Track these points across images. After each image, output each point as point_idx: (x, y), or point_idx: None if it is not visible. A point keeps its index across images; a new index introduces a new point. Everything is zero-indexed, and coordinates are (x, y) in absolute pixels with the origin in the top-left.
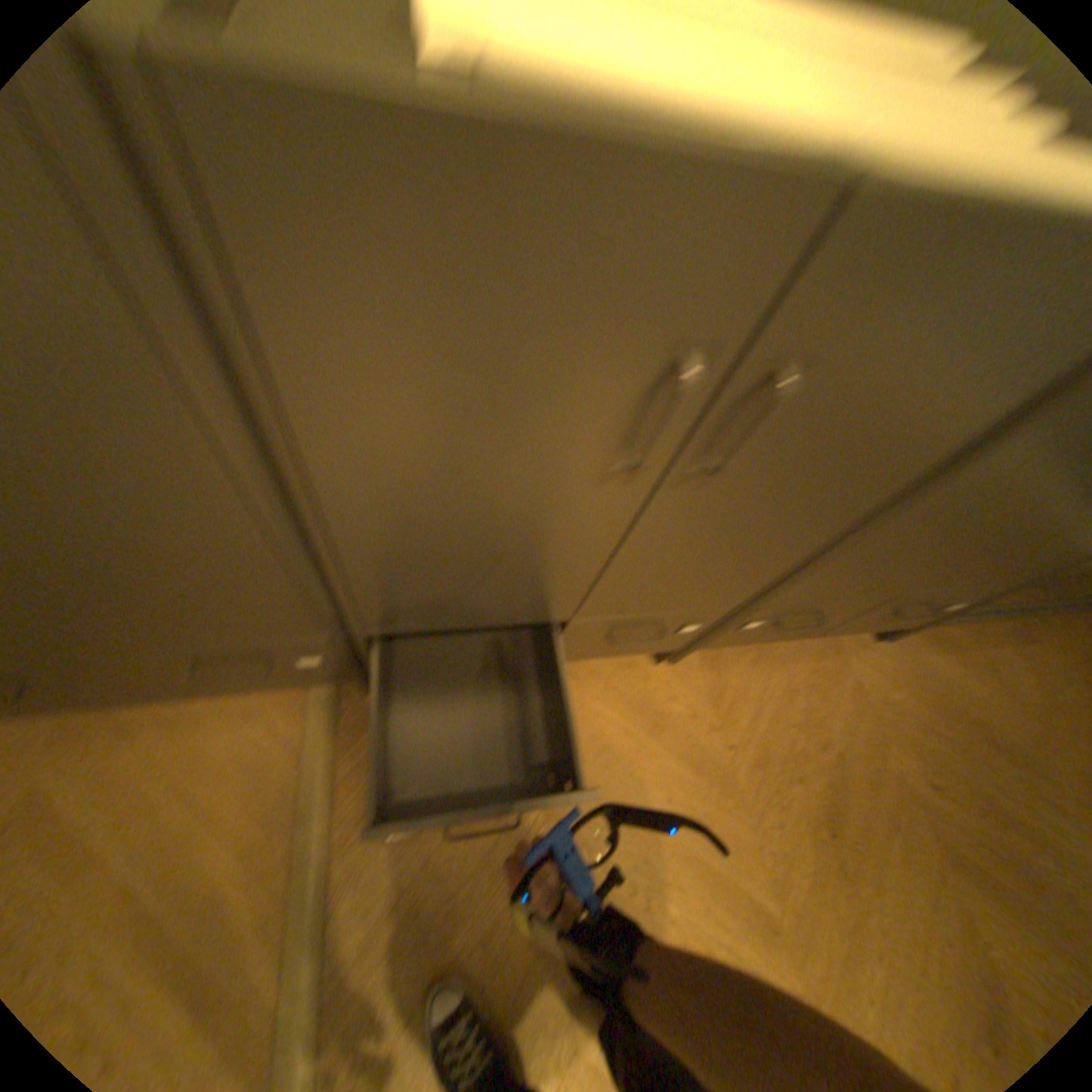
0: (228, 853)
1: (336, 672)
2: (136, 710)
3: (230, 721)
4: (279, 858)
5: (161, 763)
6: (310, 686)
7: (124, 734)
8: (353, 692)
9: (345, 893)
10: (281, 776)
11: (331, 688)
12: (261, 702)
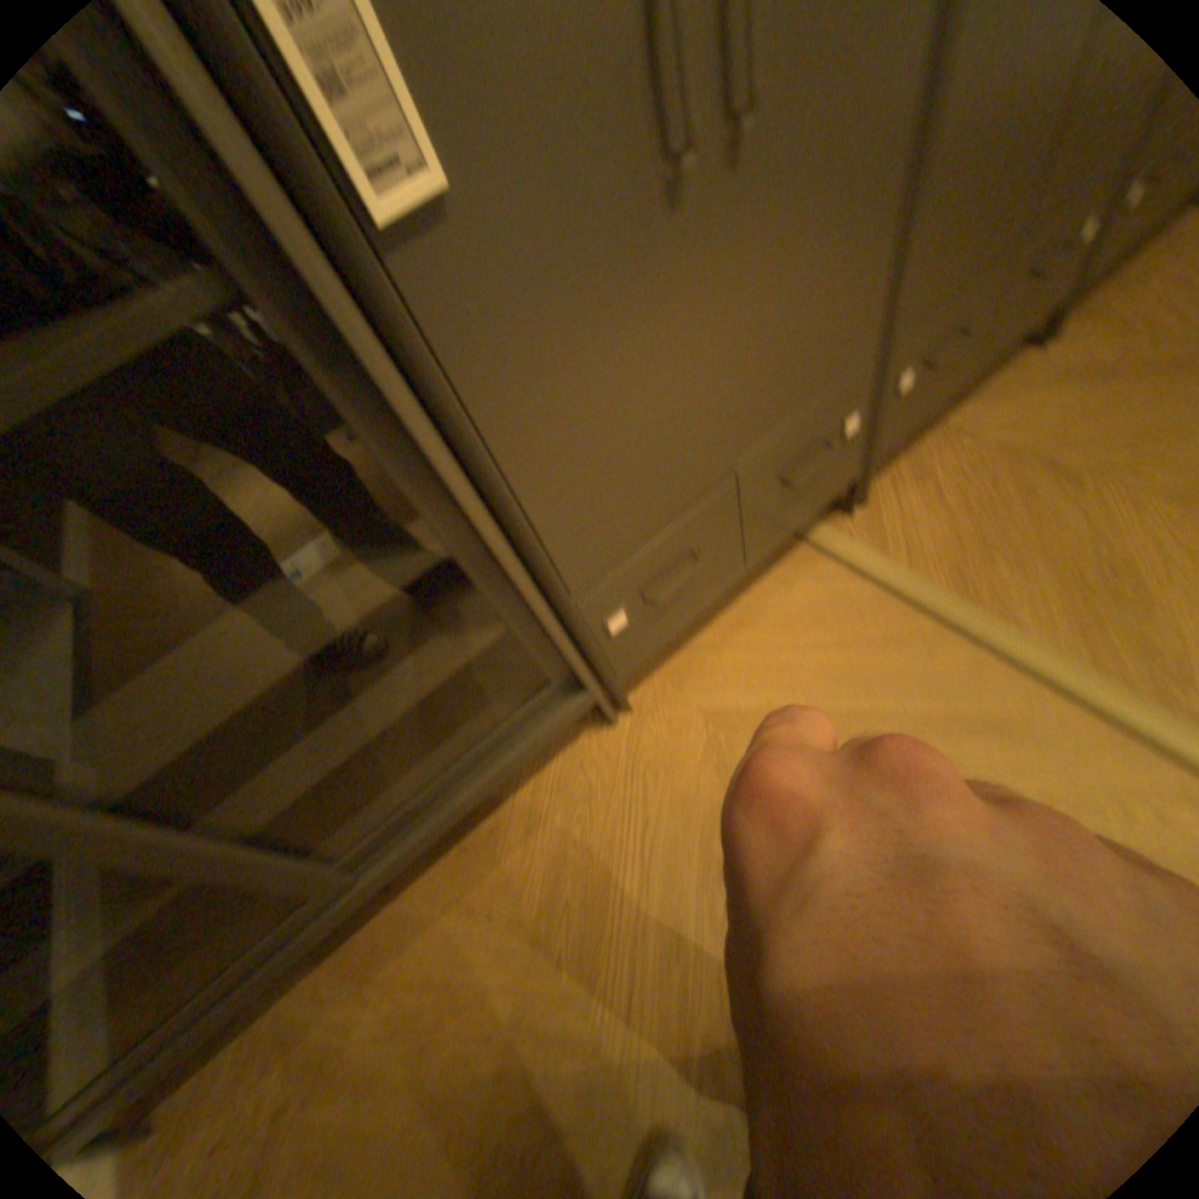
0: (896, 653)
1: (856, 460)
2: (712, 636)
3: (784, 596)
4: (936, 630)
5: (773, 646)
6: (811, 539)
7: (723, 651)
8: (845, 523)
9: (1017, 613)
10: (867, 594)
11: (828, 529)
12: (789, 573)
